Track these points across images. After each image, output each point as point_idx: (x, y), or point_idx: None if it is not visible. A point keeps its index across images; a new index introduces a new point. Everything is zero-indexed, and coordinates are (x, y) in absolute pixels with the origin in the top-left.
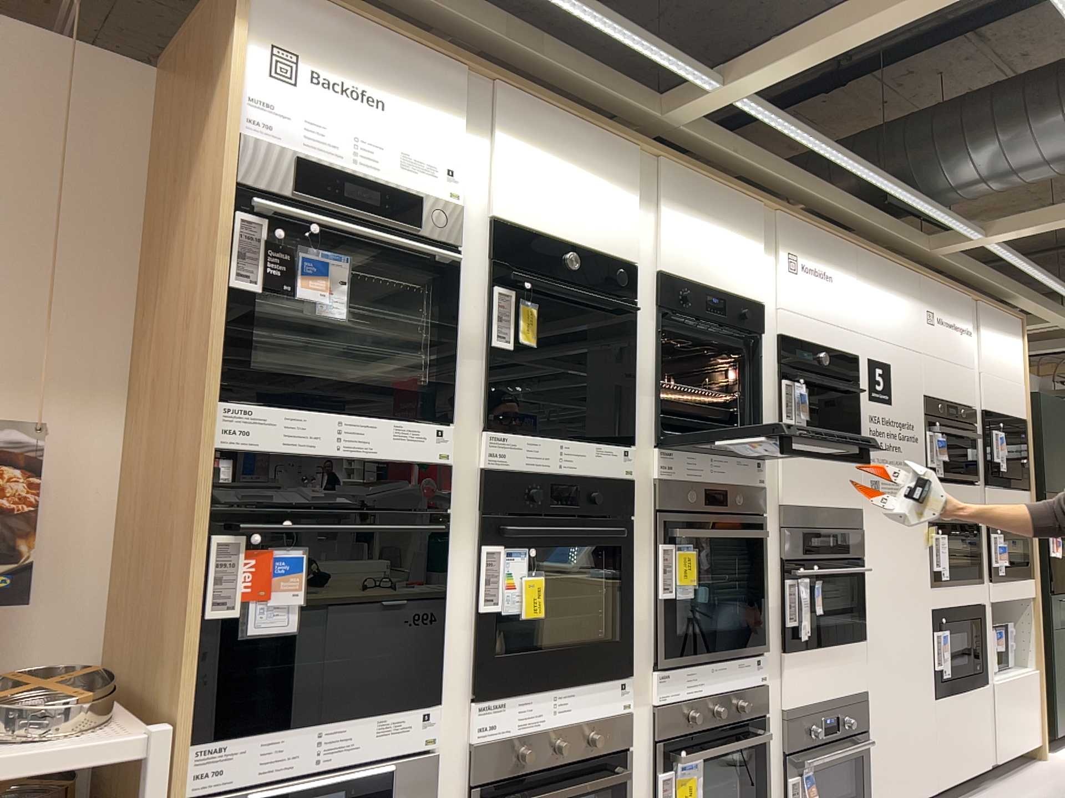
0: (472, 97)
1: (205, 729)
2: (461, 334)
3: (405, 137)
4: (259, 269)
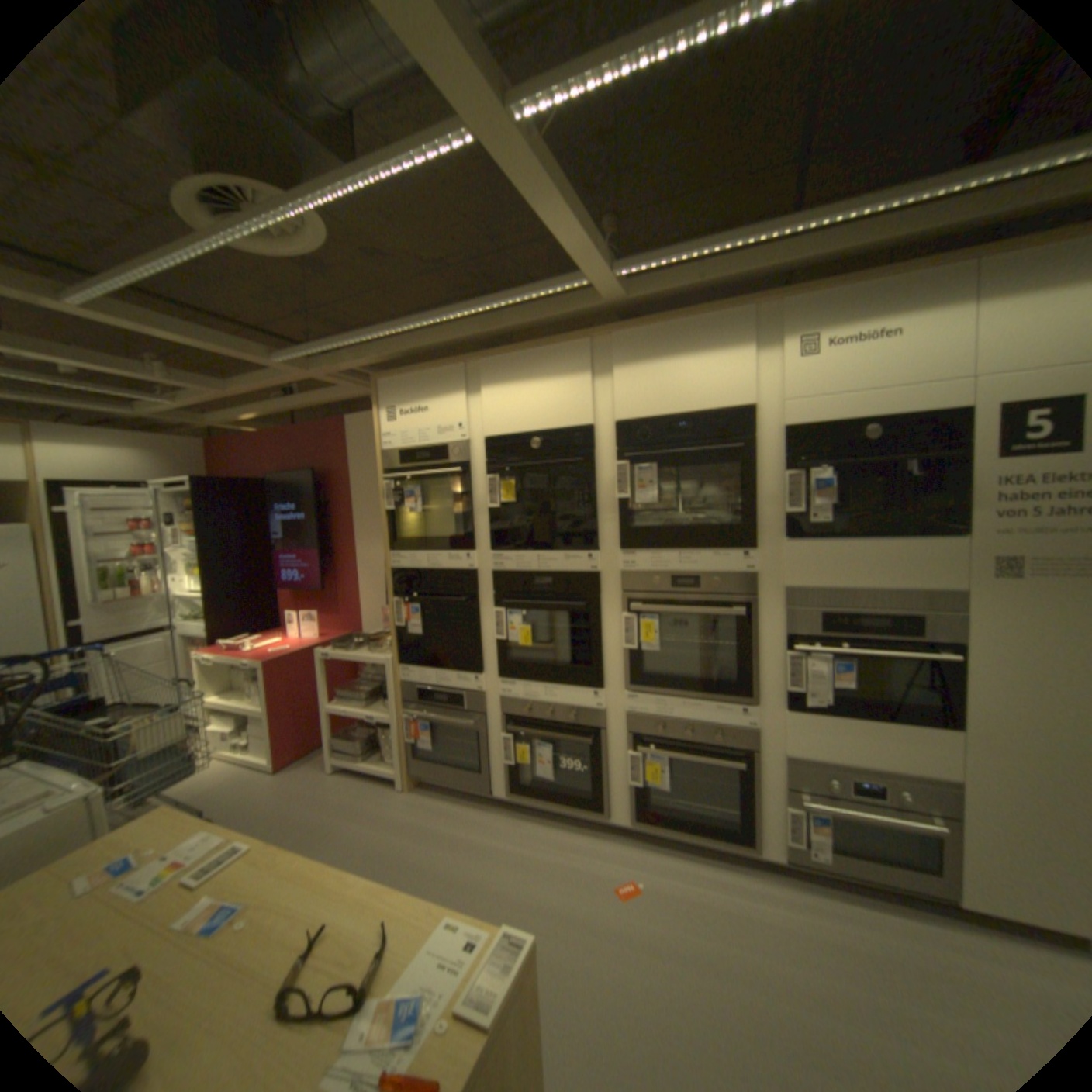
0: (463, 371)
1: (395, 667)
2: (473, 505)
3: (431, 415)
4: (385, 502)
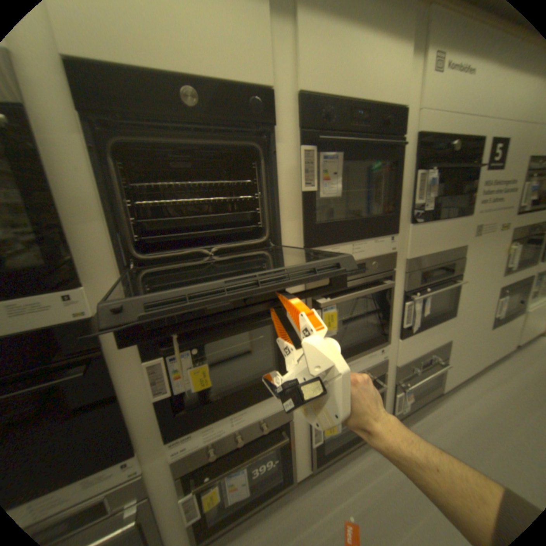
0: None
1: None
2: (60, 198)
3: None
4: None
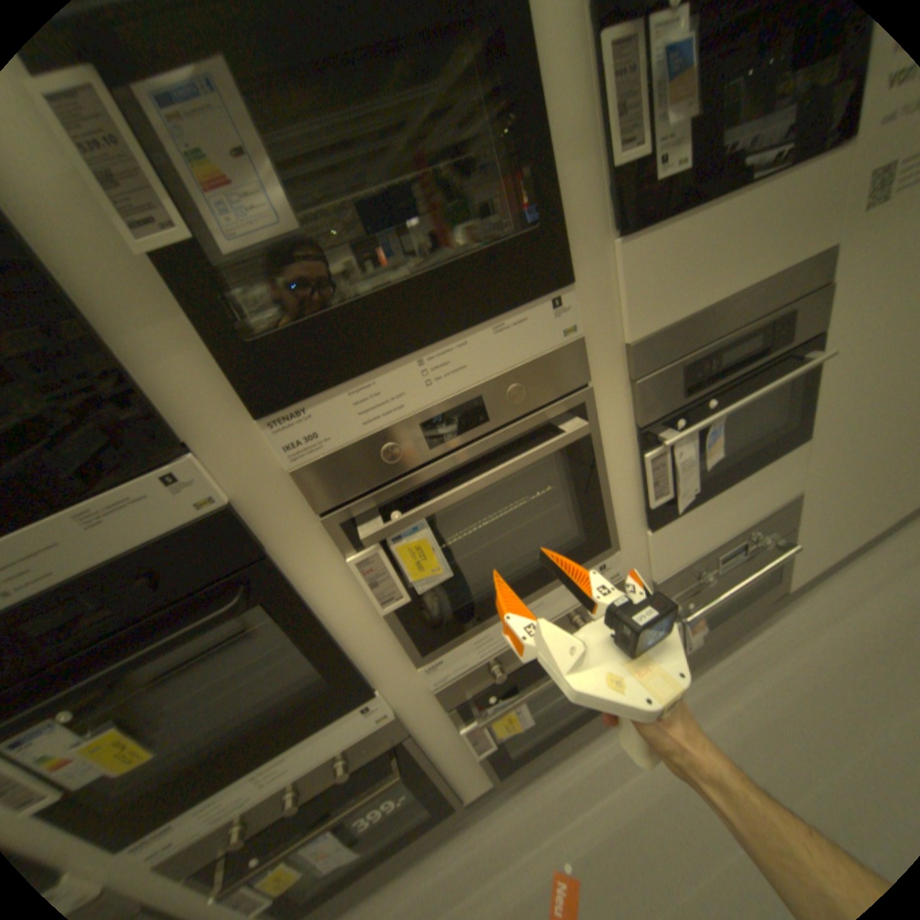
0: None
1: None
2: None
3: None
4: None
